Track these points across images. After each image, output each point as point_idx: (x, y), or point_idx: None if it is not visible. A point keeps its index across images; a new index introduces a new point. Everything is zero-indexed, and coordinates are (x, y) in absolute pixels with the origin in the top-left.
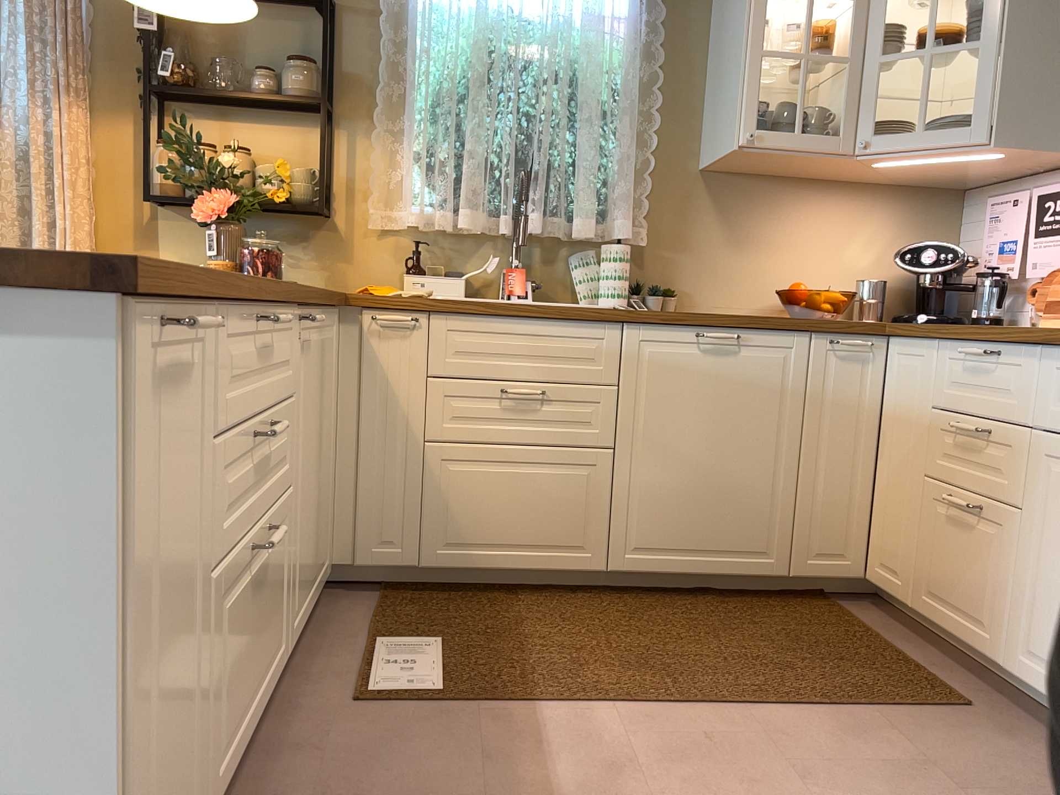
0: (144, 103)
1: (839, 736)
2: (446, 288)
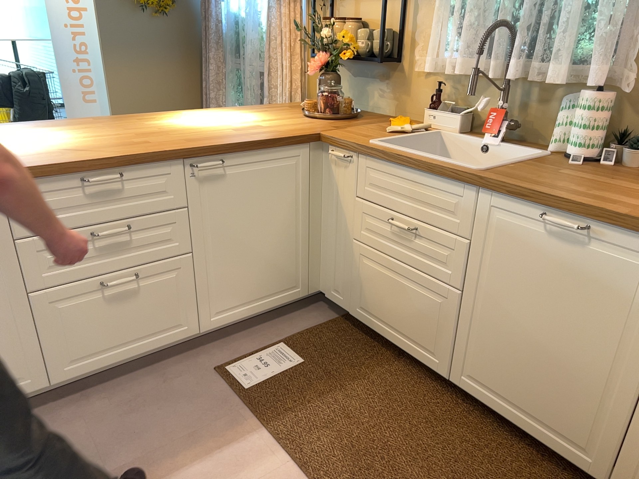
0: None
1: None
2: (447, 123)
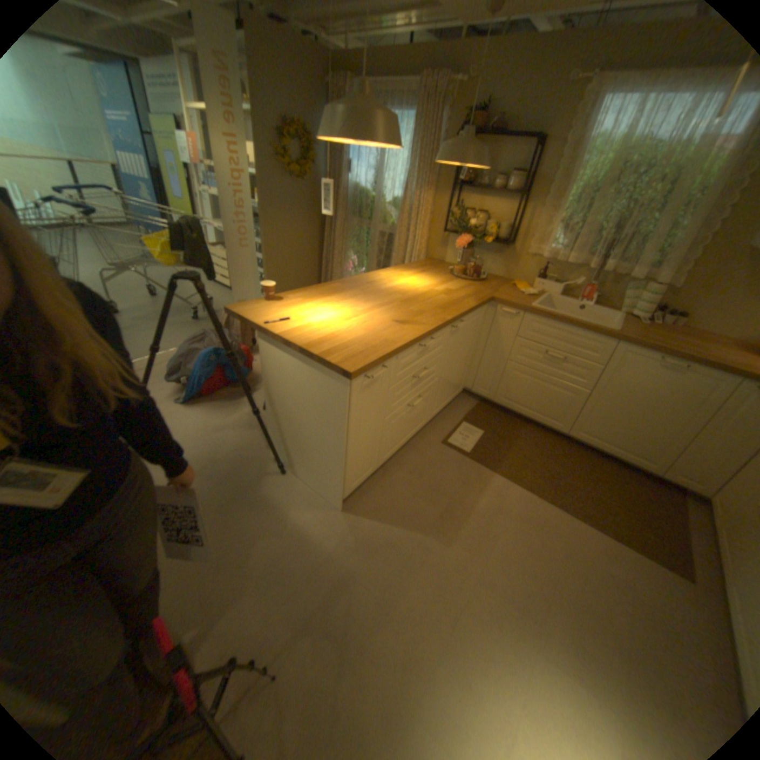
0: (452, 186)
1: (604, 553)
2: (552, 288)
